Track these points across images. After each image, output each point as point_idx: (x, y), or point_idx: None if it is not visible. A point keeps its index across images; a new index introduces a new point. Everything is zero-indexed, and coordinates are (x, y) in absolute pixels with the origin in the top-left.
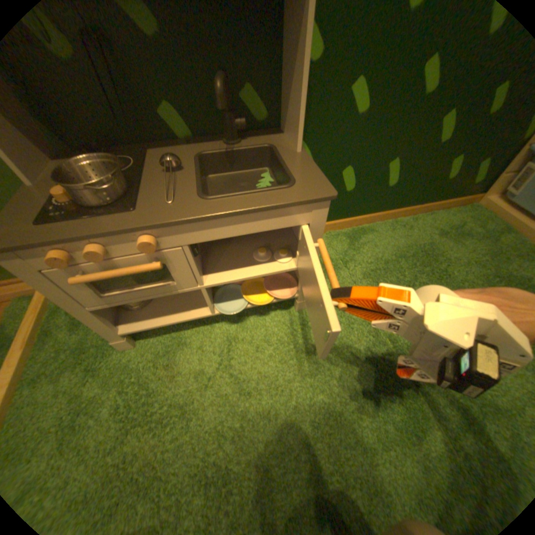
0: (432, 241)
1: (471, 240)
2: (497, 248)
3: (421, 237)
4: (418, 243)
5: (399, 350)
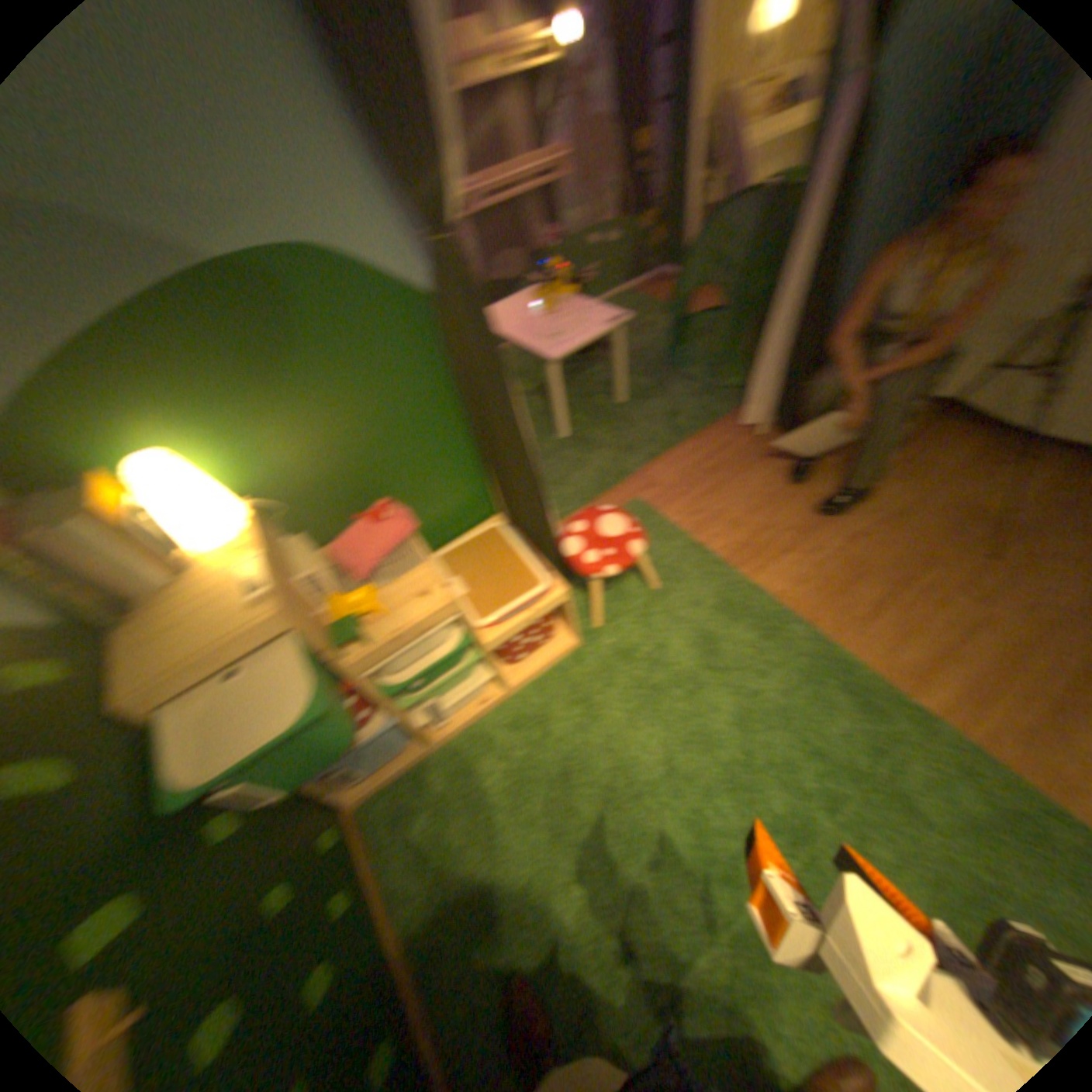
0: (461, 904)
1: (447, 835)
2: (458, 799)
3: (455, 926)
4: (472, 931)
5: (685, 968)
